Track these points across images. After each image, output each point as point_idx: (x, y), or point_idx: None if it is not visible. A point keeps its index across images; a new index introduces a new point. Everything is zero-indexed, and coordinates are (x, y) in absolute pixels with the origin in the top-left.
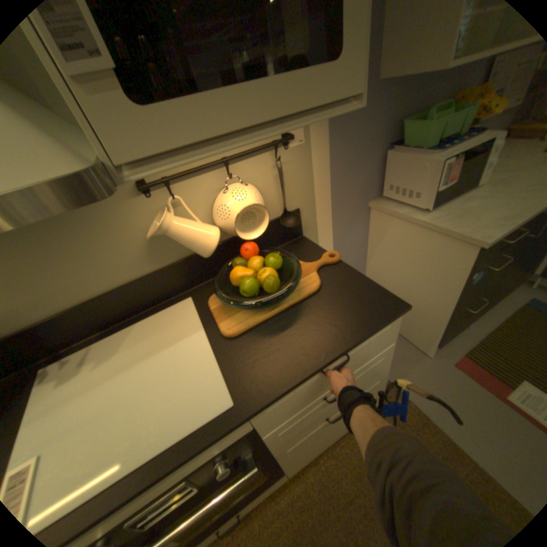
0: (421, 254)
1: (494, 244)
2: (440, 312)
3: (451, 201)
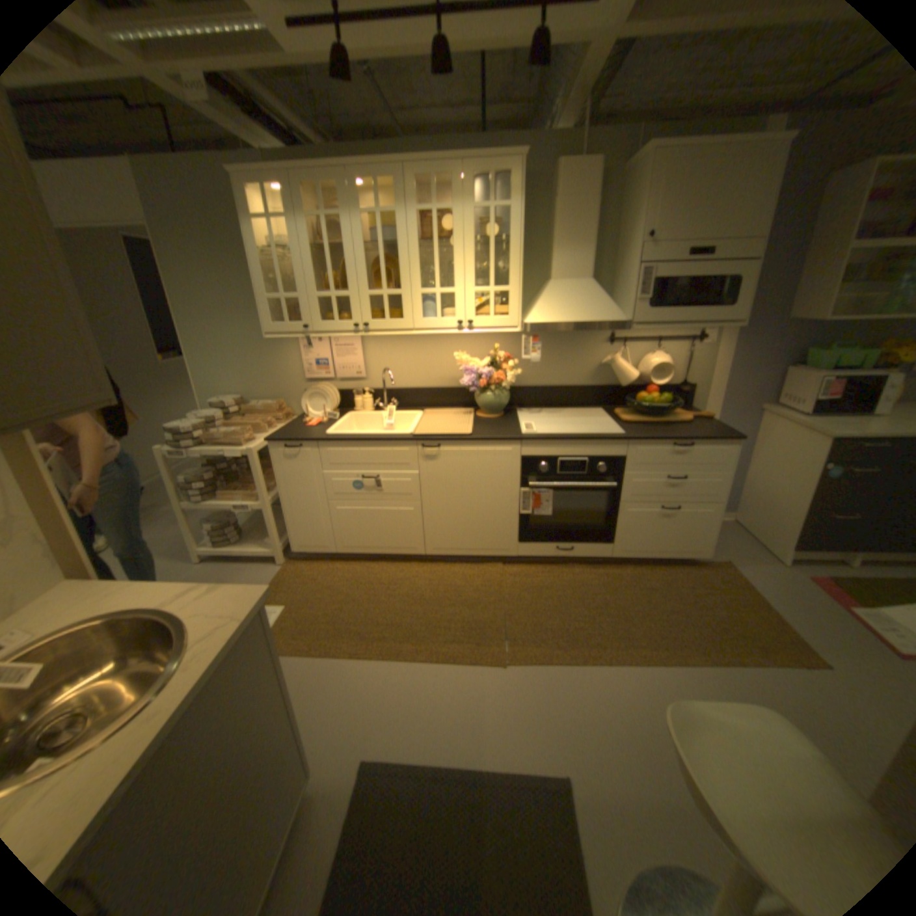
0: (795, 450)
1: (848, 442)
2: (802, 507)
3: (838, 416)
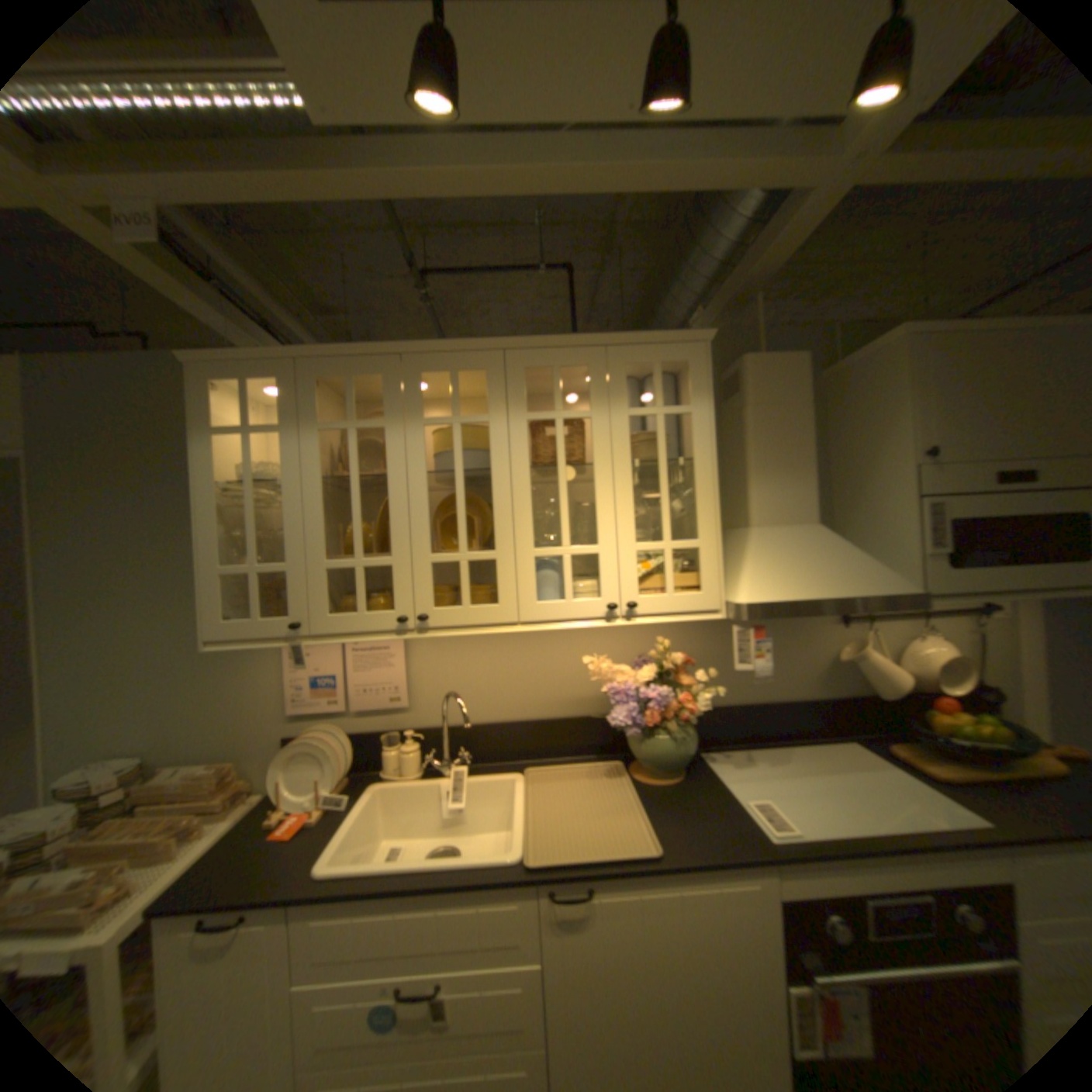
0: None
1: None
2: None
3: None
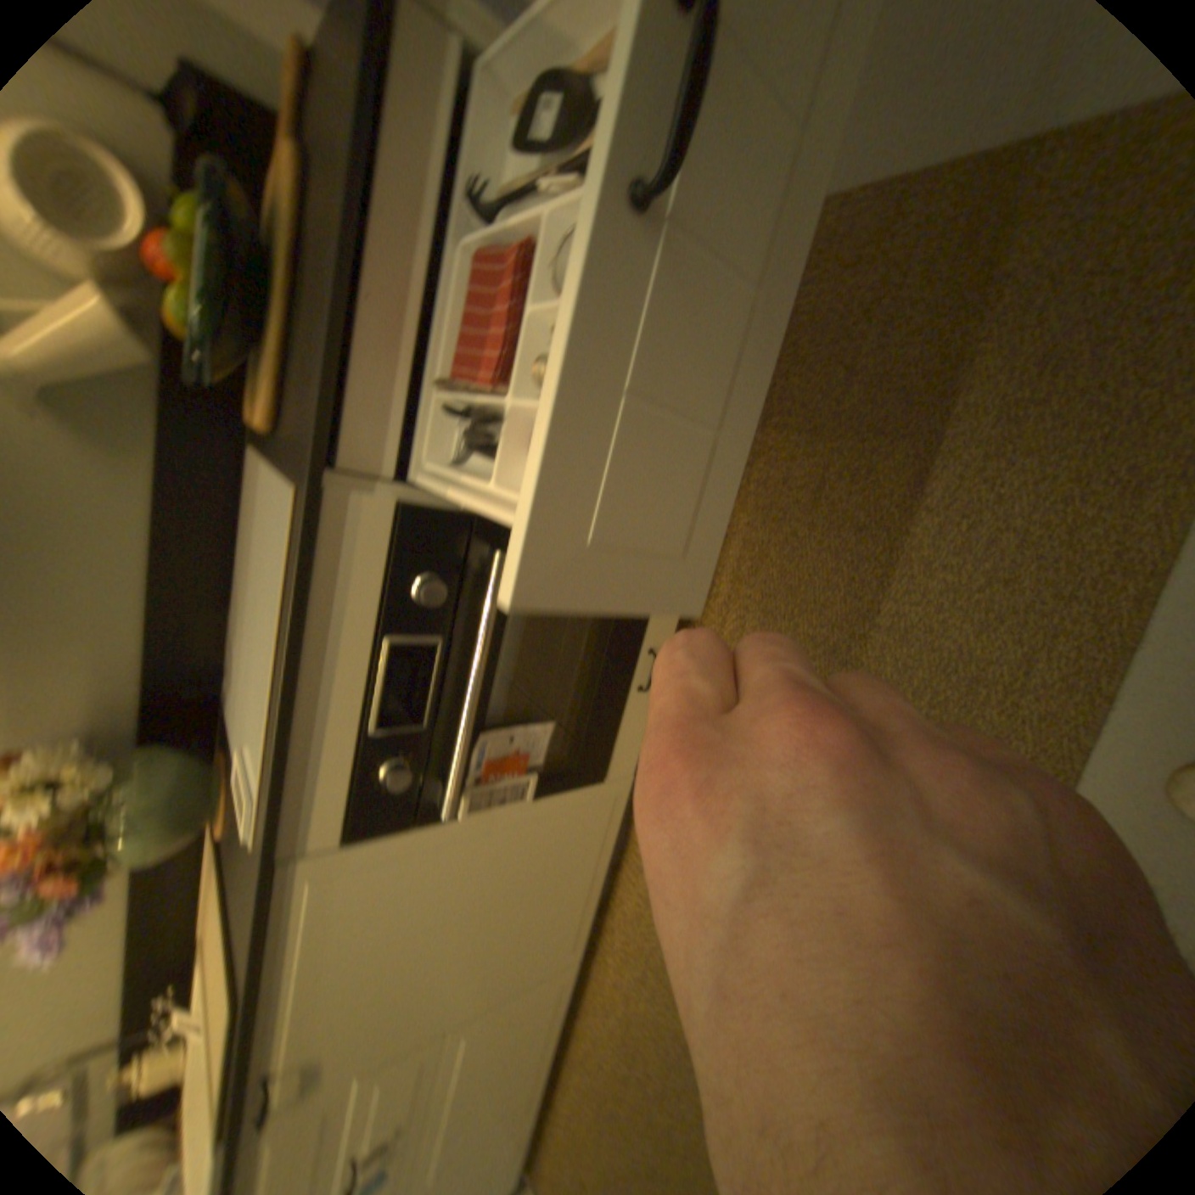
0: None
1: None
2: None
3: None
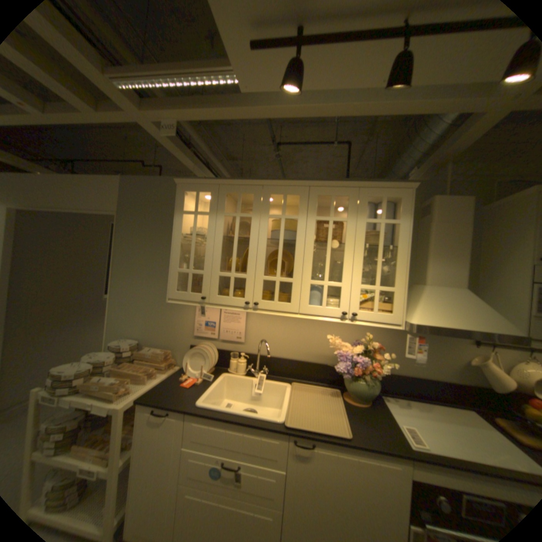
0: None
1: None
2: None
3: None
